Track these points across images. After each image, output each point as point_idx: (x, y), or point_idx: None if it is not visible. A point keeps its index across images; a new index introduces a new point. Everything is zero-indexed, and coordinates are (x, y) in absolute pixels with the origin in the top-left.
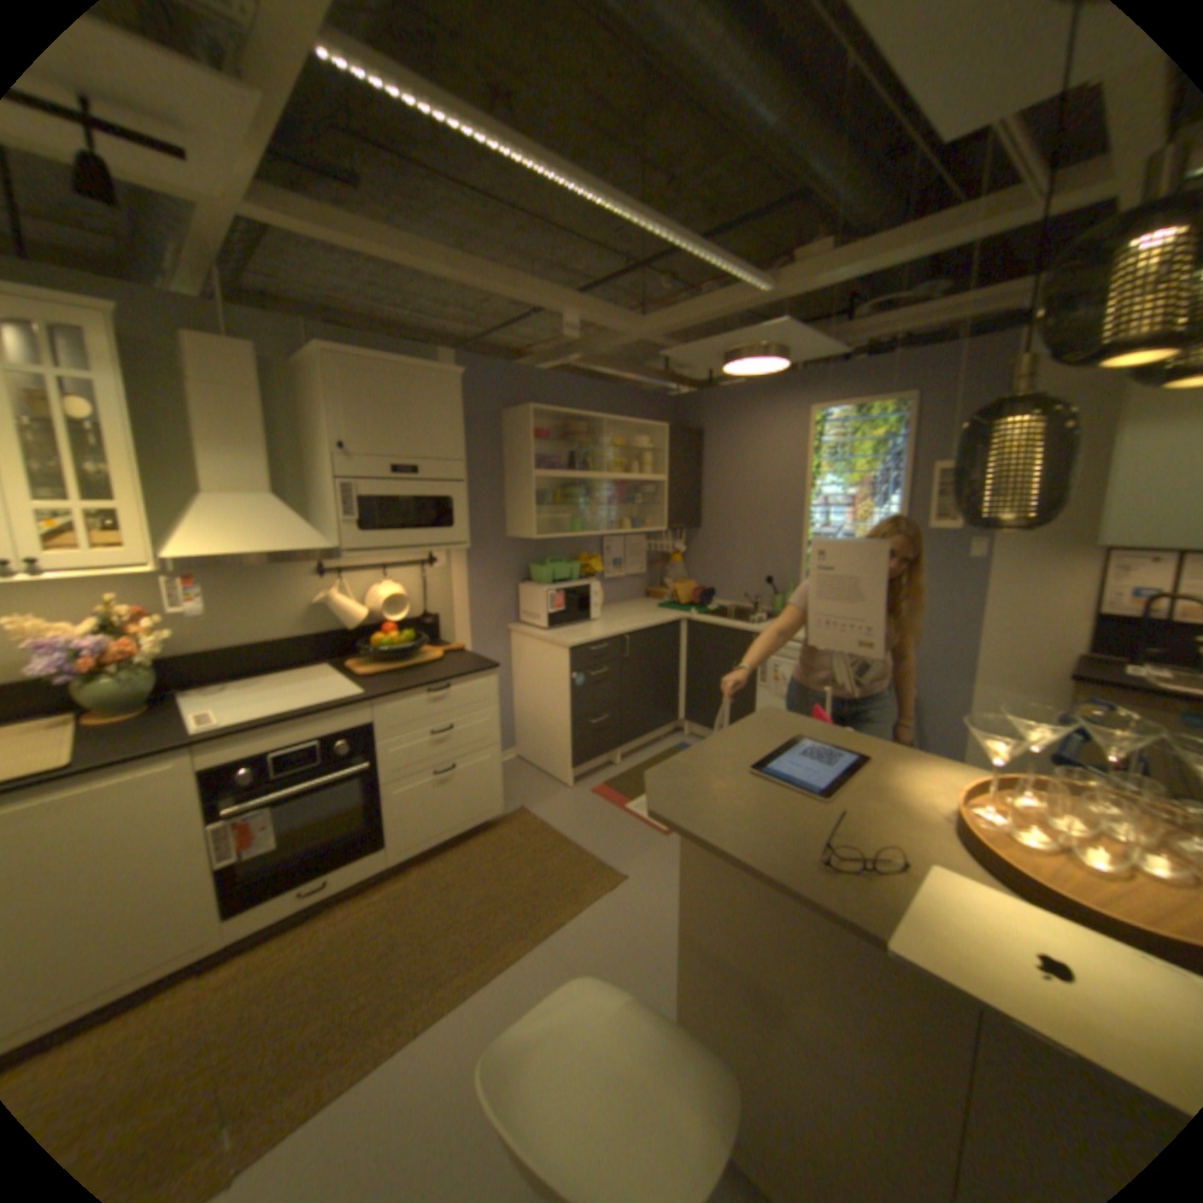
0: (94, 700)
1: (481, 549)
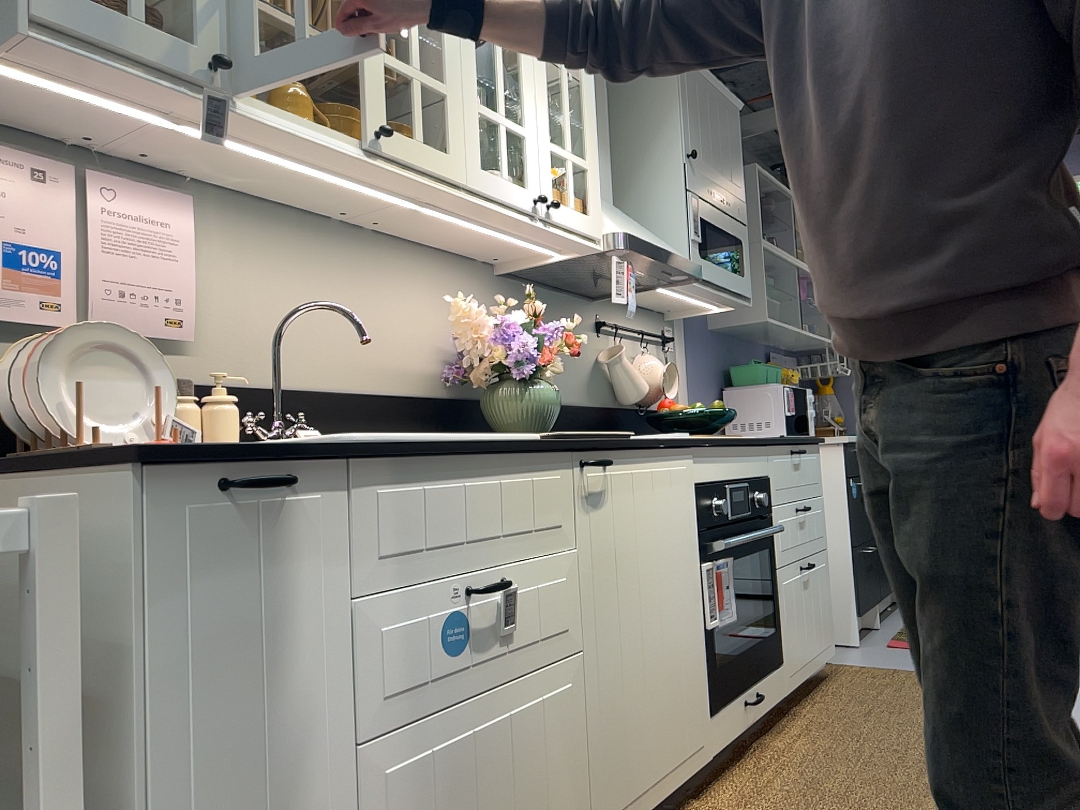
0: (532, 409)
1: (696, 337)
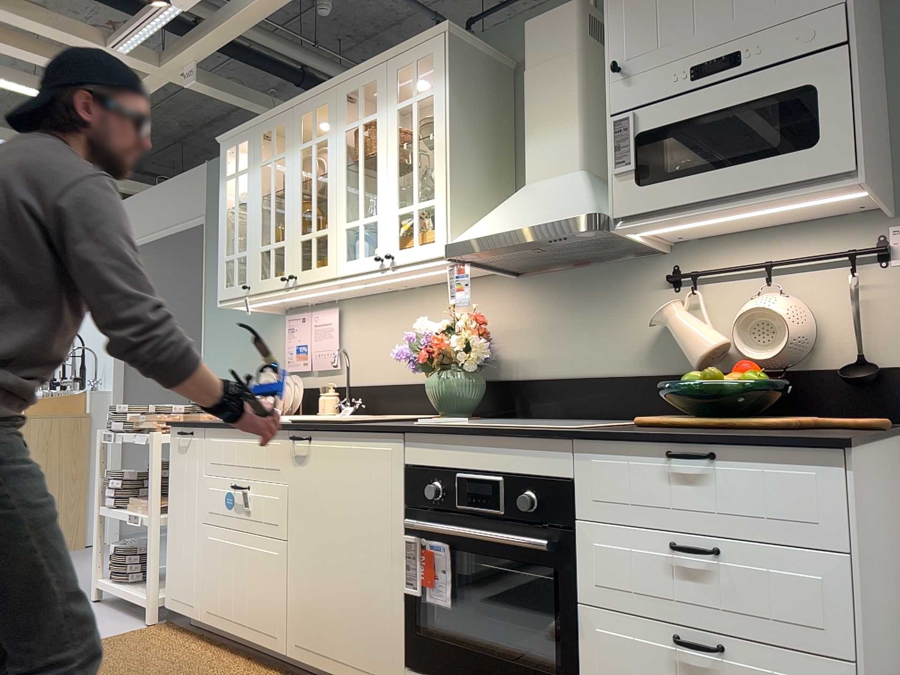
0: (431, 394)
1: None
